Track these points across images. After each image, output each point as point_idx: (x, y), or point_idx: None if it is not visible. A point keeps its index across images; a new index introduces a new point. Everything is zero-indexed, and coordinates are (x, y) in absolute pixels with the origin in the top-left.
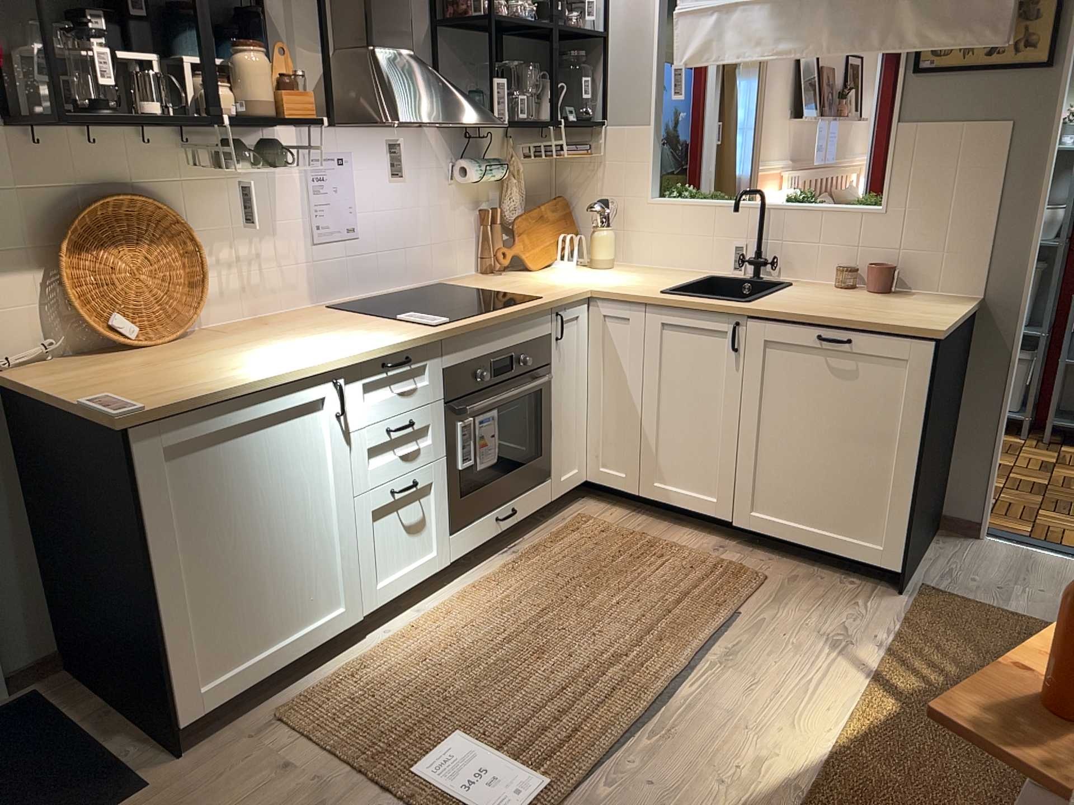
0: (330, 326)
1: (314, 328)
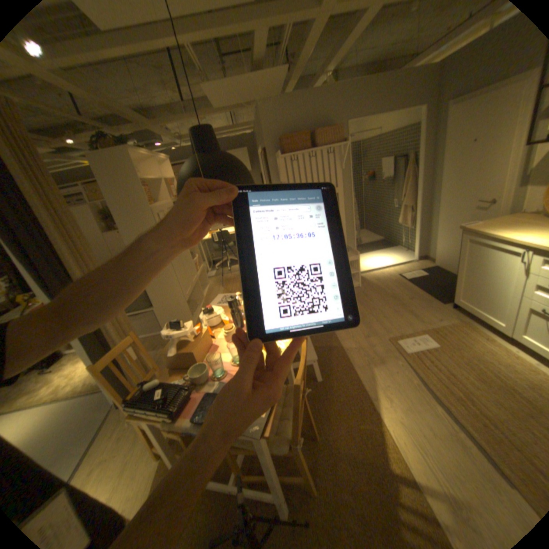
0: None
1: None
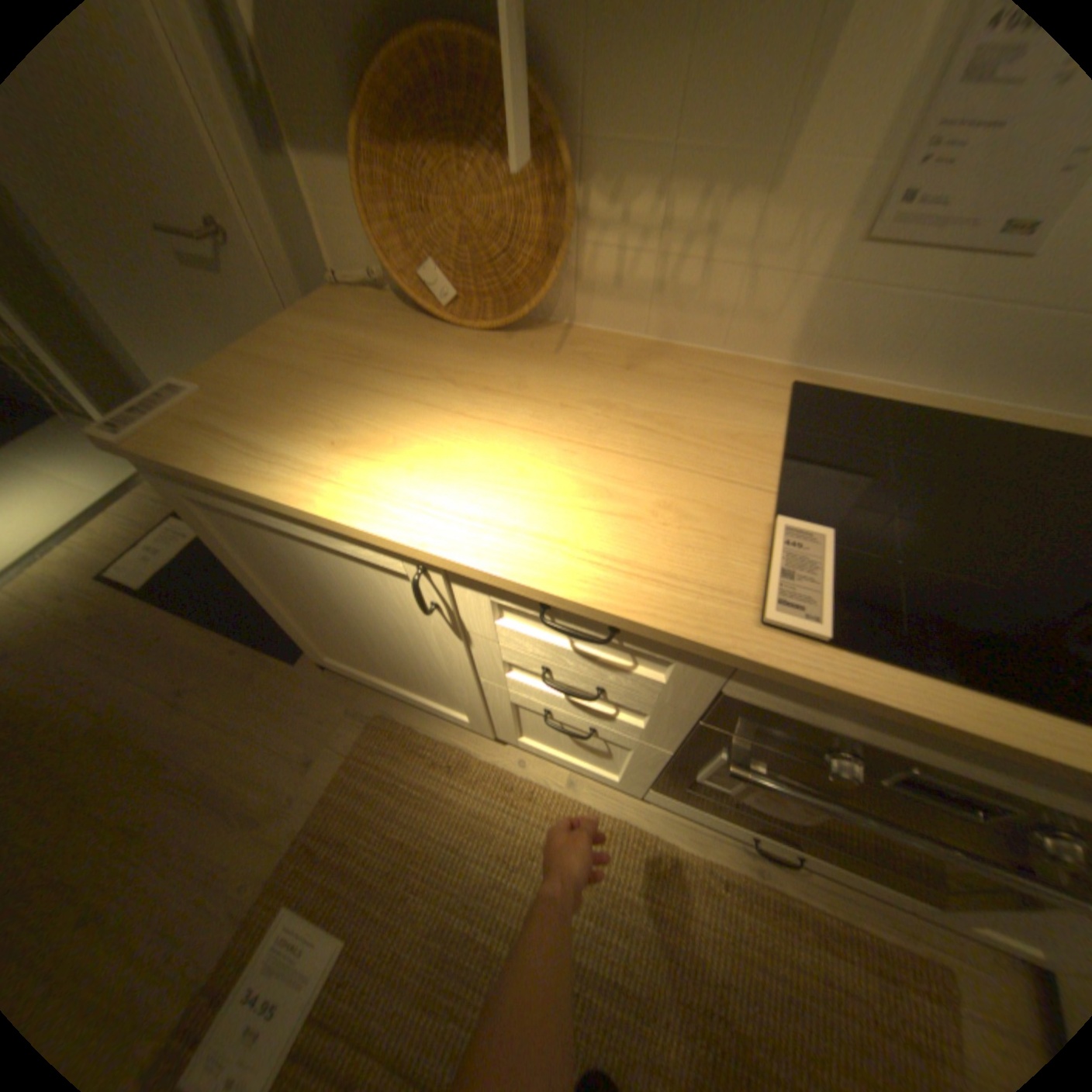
0: (665, 435)
1: (640, 422)
